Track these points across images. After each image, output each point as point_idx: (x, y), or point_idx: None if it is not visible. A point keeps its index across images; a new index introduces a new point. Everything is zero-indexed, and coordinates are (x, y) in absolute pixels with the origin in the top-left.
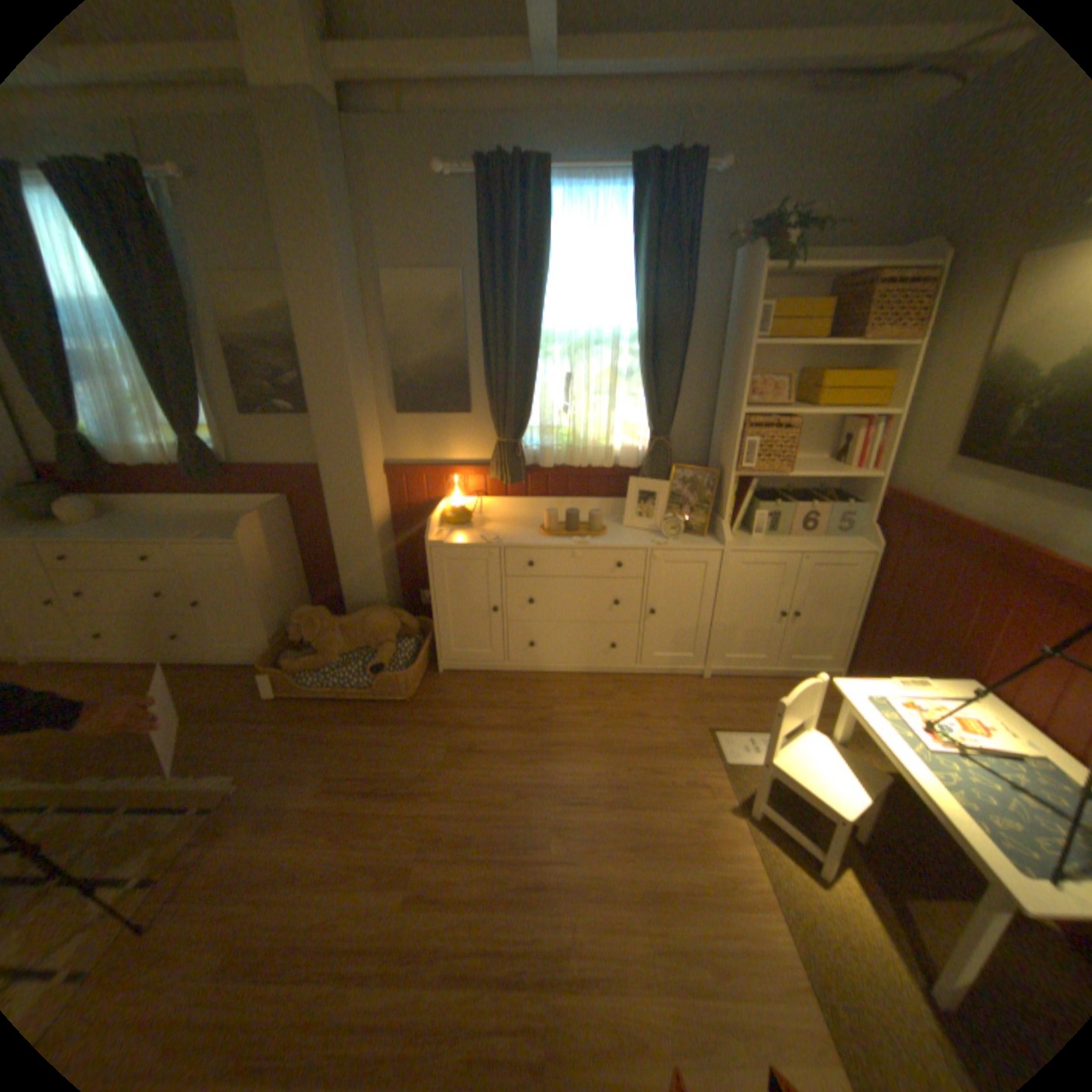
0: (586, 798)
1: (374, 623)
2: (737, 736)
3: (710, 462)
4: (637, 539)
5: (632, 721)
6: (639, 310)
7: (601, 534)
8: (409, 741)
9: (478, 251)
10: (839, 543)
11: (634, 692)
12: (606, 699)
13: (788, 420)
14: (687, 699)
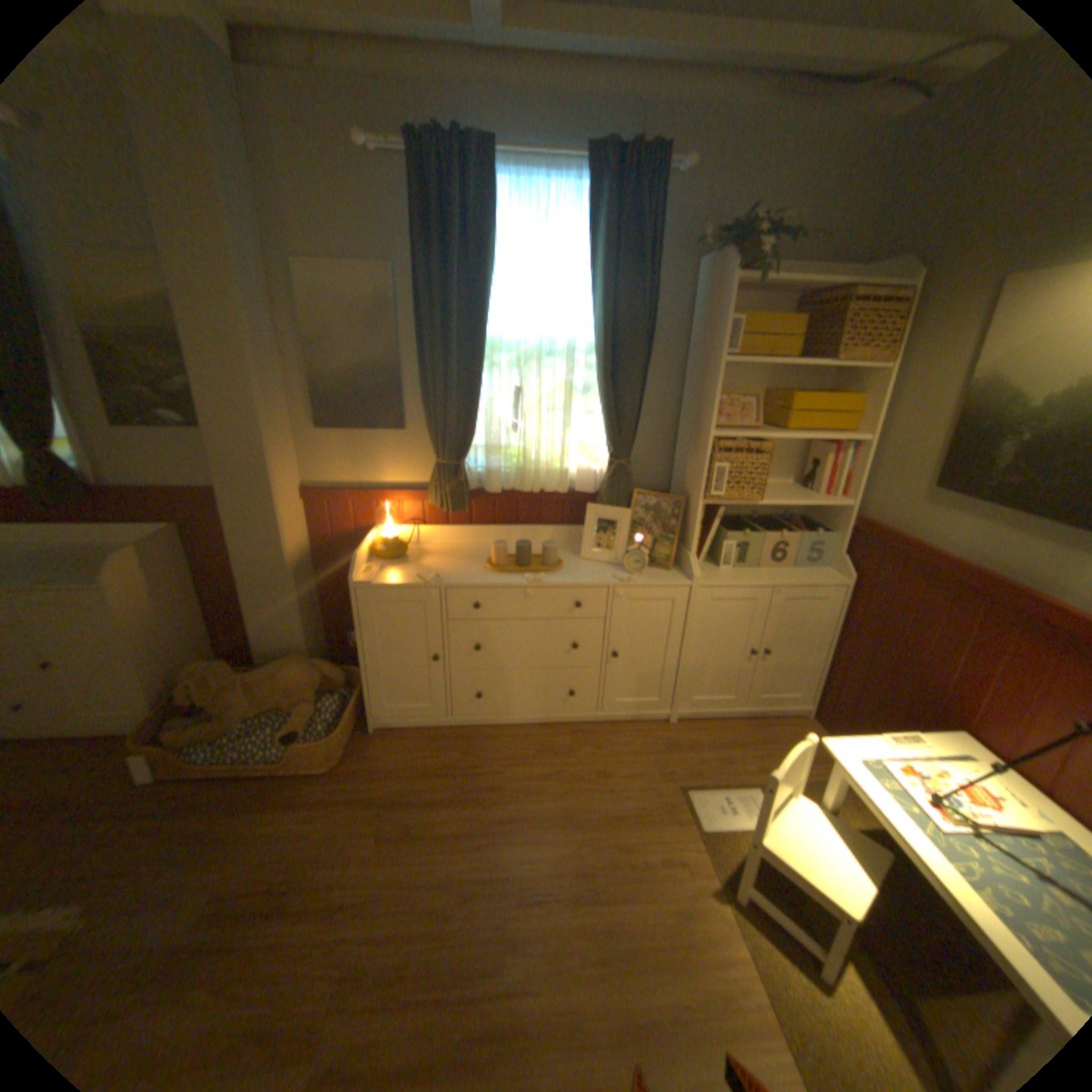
0: (546, 893)
1: (288, 679)
2: (711, 794)
3: (673, 487)
4: (598, 574)
5: (595, 783)
6: (596, 319)
7: (557, 568)
8: (329, 828)
9: (411, 242)
10: (809, 574)
11: (596, 745)
12: (565, 756)
13: (756, 443)
14: (654, 750)
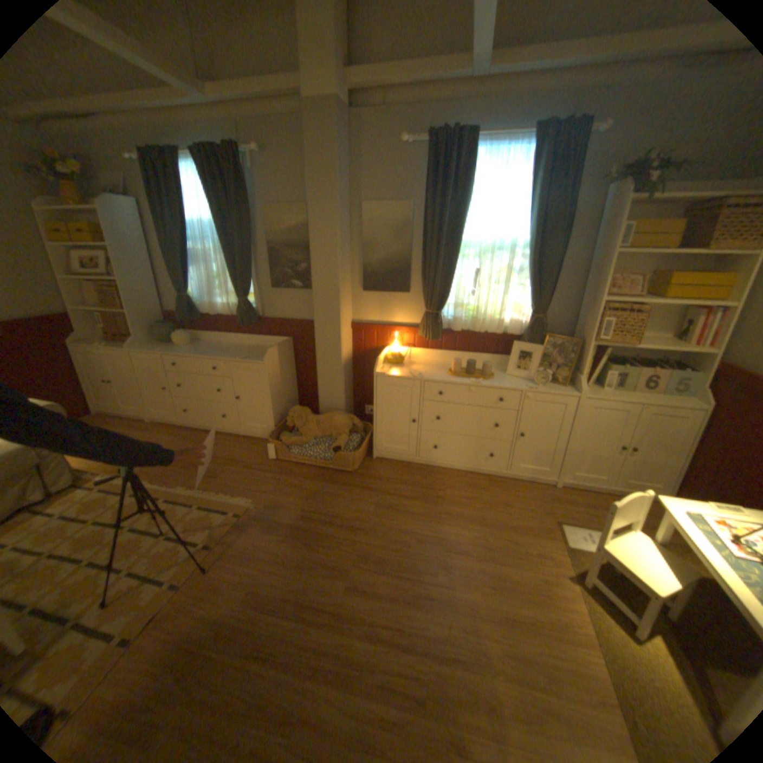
0: (464, 551)
1: (337, 421)
2: (579, 530)
3: (575, 334)
4: (516, 384)
5: (501, 508)
6: (531, 227)
7: (490, 378)
8: (353, 496)
9: (425, 190)
10: (675, 400)
11: (504, 489)
12: (483, 491)
13: (640, 307)
14: (543, 499)
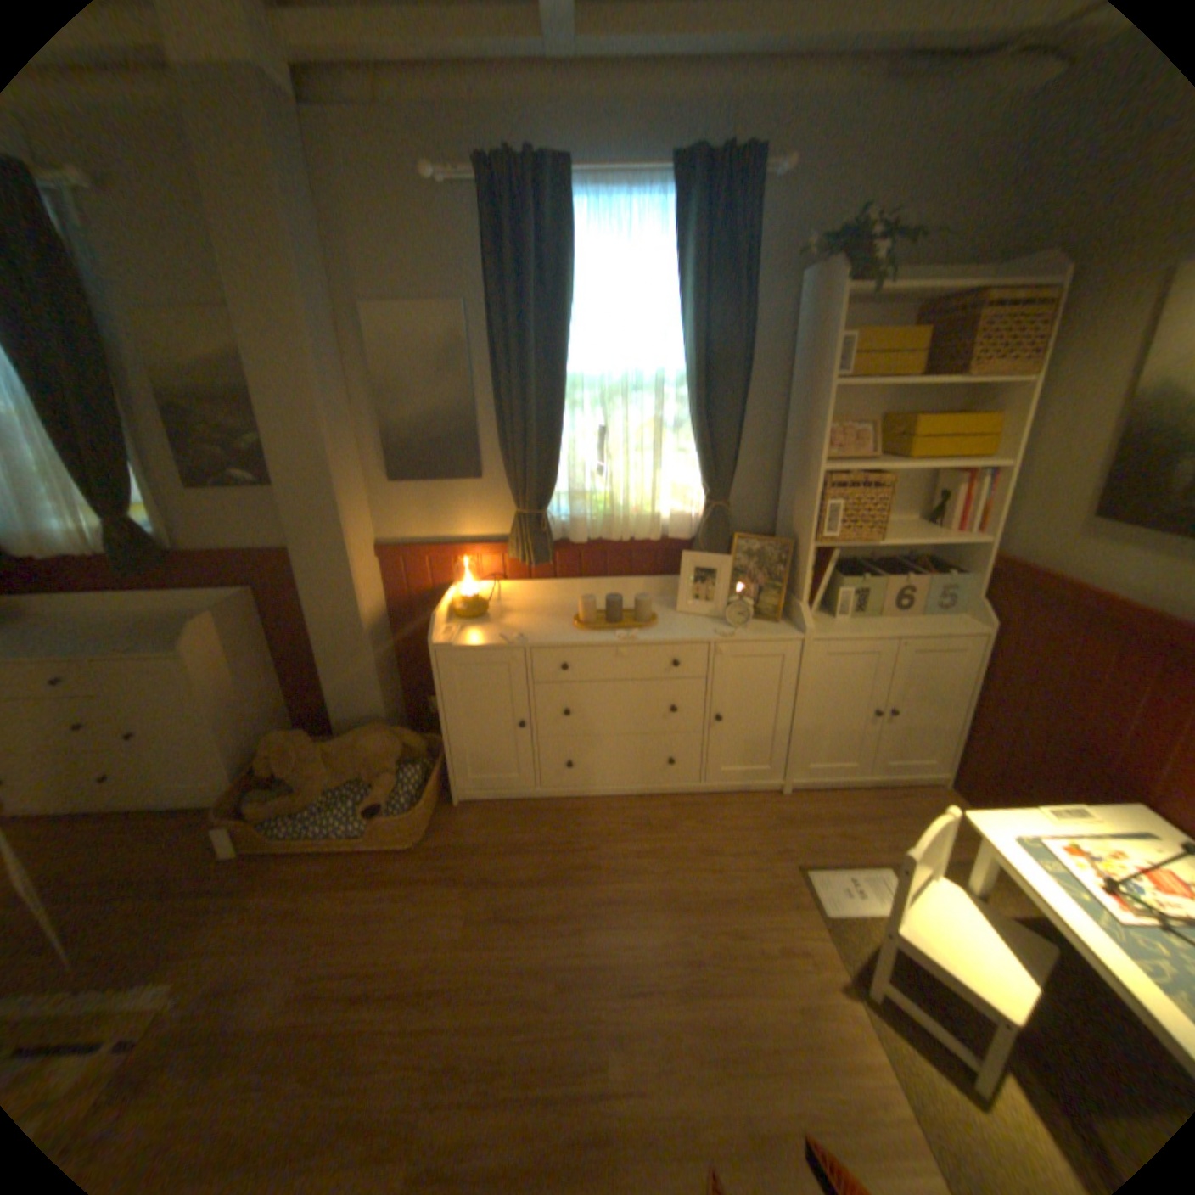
0: (652, 984)
1: (368, 748)
2: (835, 875)
3: (779, 529)
4: (697, 629)
5: (701, 862)
6: (687, 346)
7: (652, 623)
8: (415, 909)
9: (484, 276)
10: (942, 623)
11: (701, 819)
12: (666, 831)
13: (874, 476)
14: (766, 825)
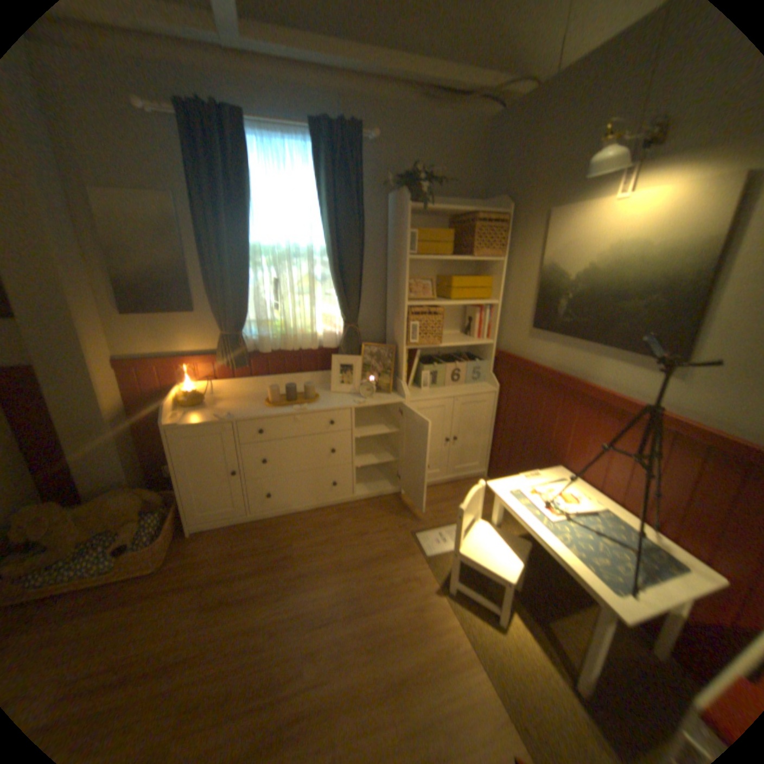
0: (328, 619)
1: (113, 508)
2: (430, 533)
3: (387, 341)
4: (344, 401)
5: (356, 541)
6: (326, 233)
7: (316, 400)
8: (159, 613)
9: (187, 179)
10: (474, 388)
11: (355, 517)
12: (334, 528)
13: (434, 309)
14: (392, 513)
